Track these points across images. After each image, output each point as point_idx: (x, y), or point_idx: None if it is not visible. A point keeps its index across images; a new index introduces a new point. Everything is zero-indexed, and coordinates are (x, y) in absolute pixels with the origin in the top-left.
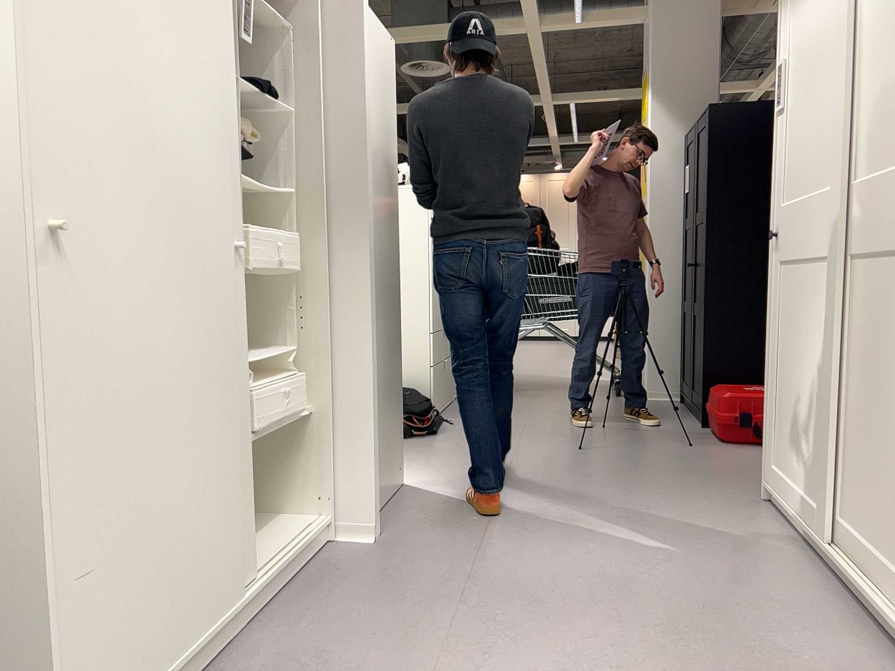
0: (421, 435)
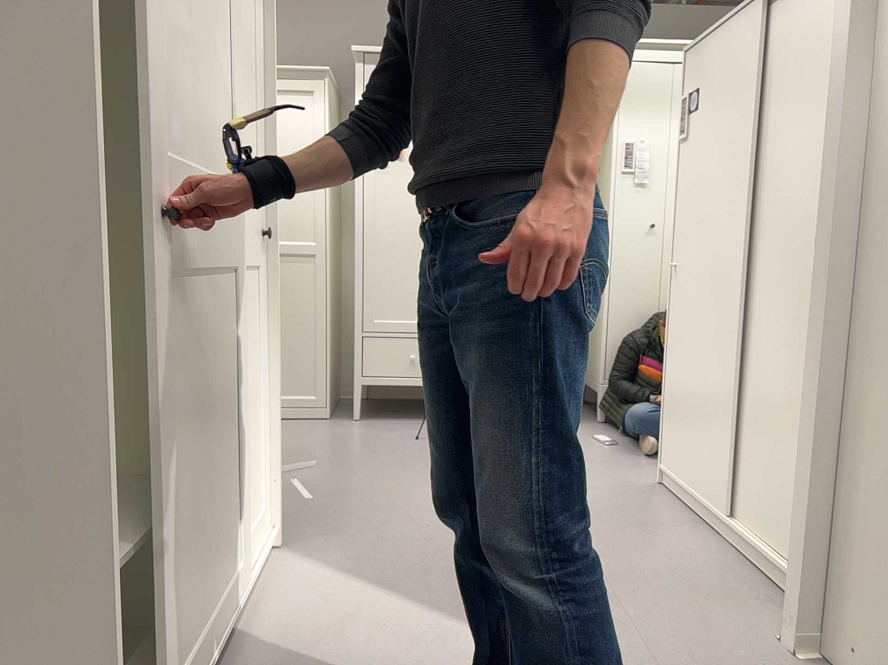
0: None
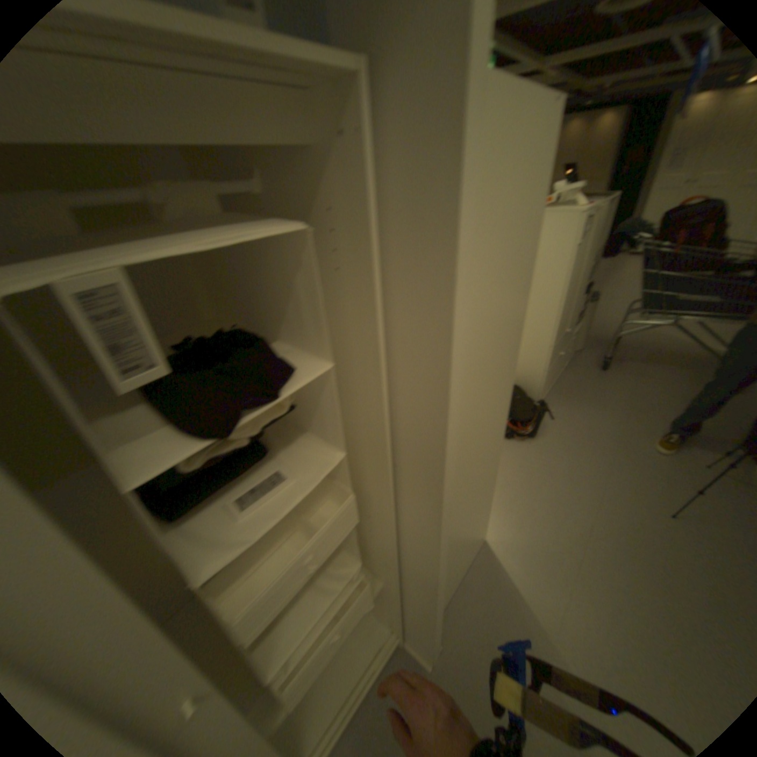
0: (522, 443)
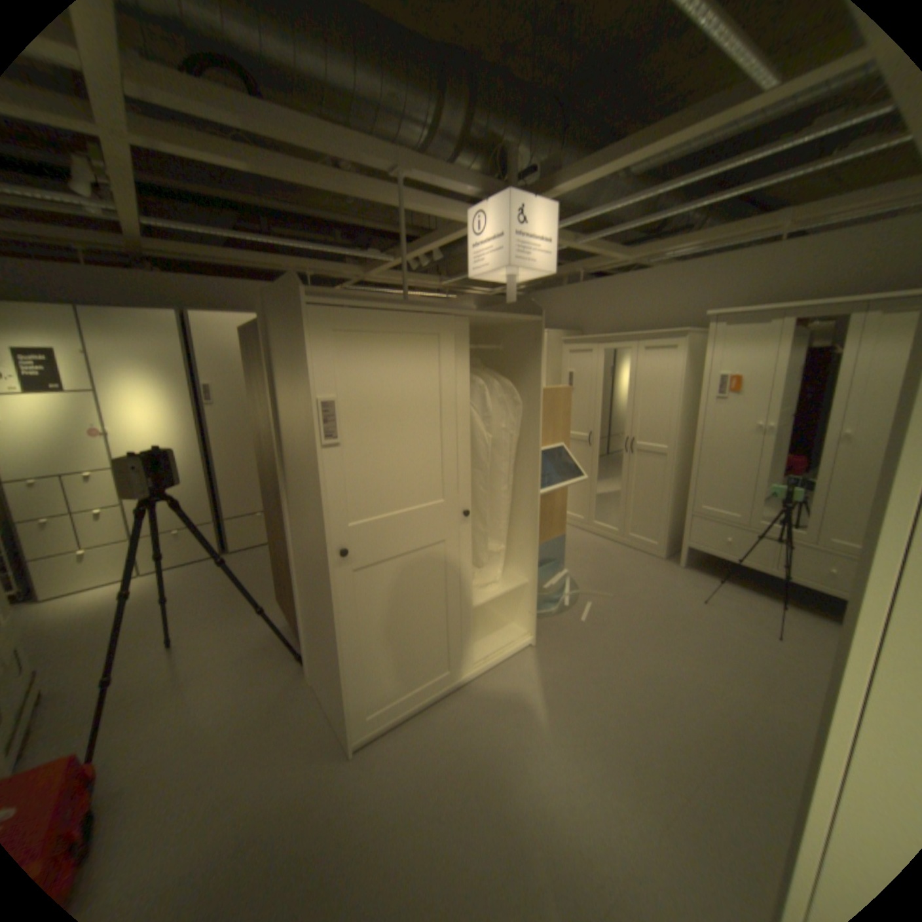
0: None
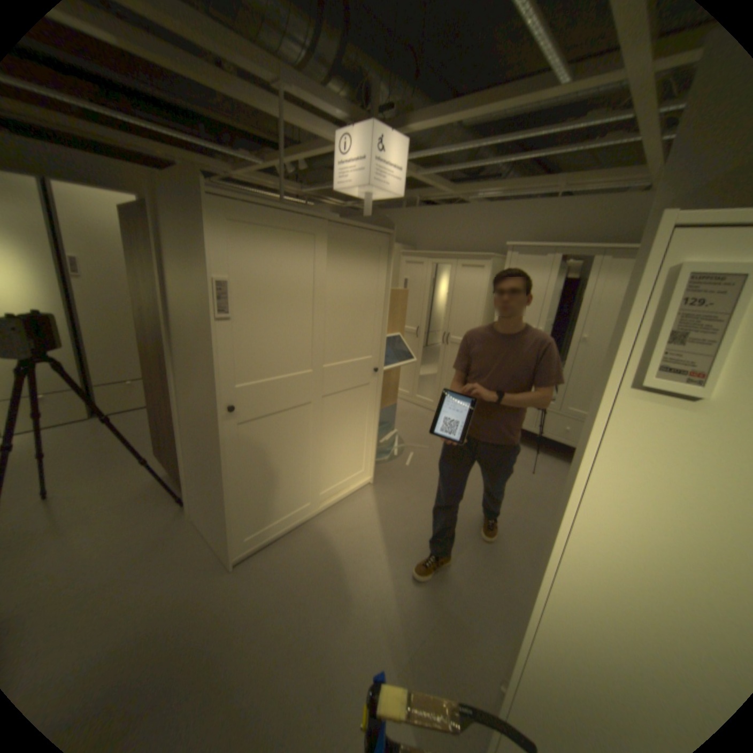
0: None
